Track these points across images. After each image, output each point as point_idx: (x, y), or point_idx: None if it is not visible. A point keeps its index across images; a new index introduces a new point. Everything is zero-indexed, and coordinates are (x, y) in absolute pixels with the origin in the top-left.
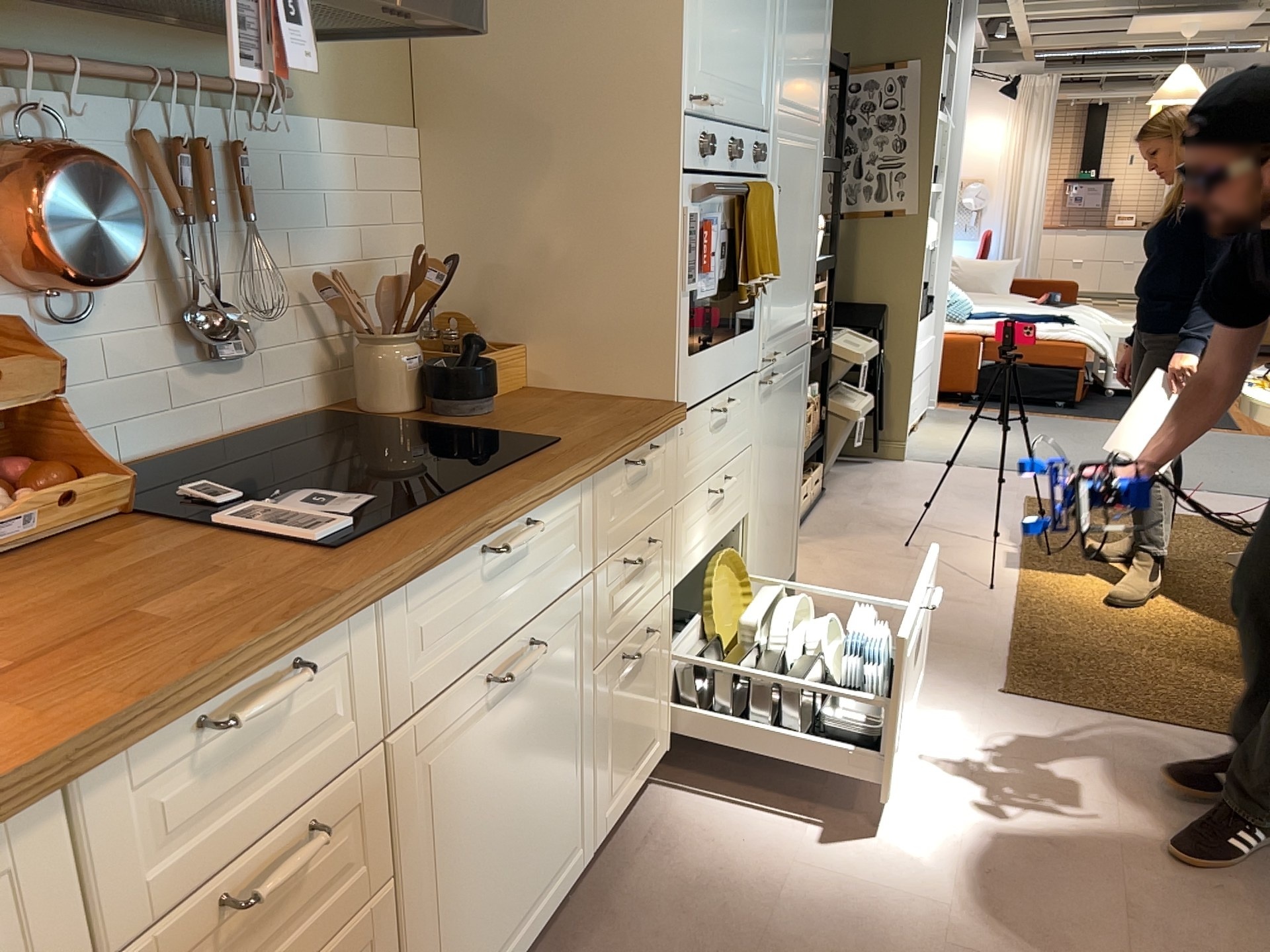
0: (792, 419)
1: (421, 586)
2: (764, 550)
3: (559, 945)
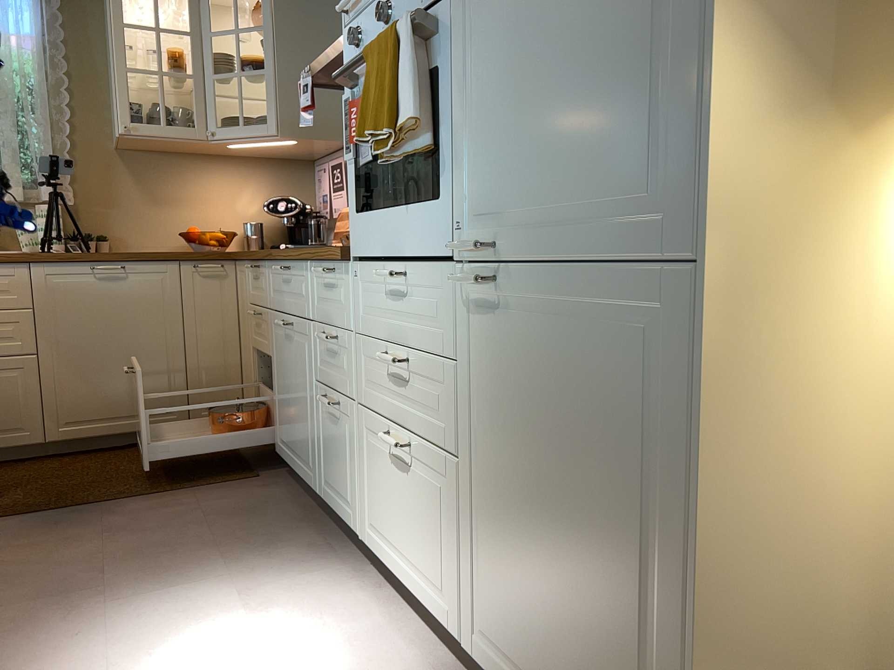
0: (611, 426)
1: (271, 266)
2: (511, 587)
3: (306, 510)
